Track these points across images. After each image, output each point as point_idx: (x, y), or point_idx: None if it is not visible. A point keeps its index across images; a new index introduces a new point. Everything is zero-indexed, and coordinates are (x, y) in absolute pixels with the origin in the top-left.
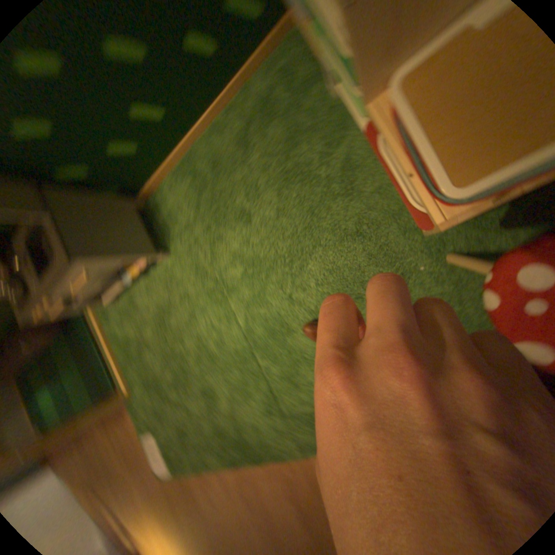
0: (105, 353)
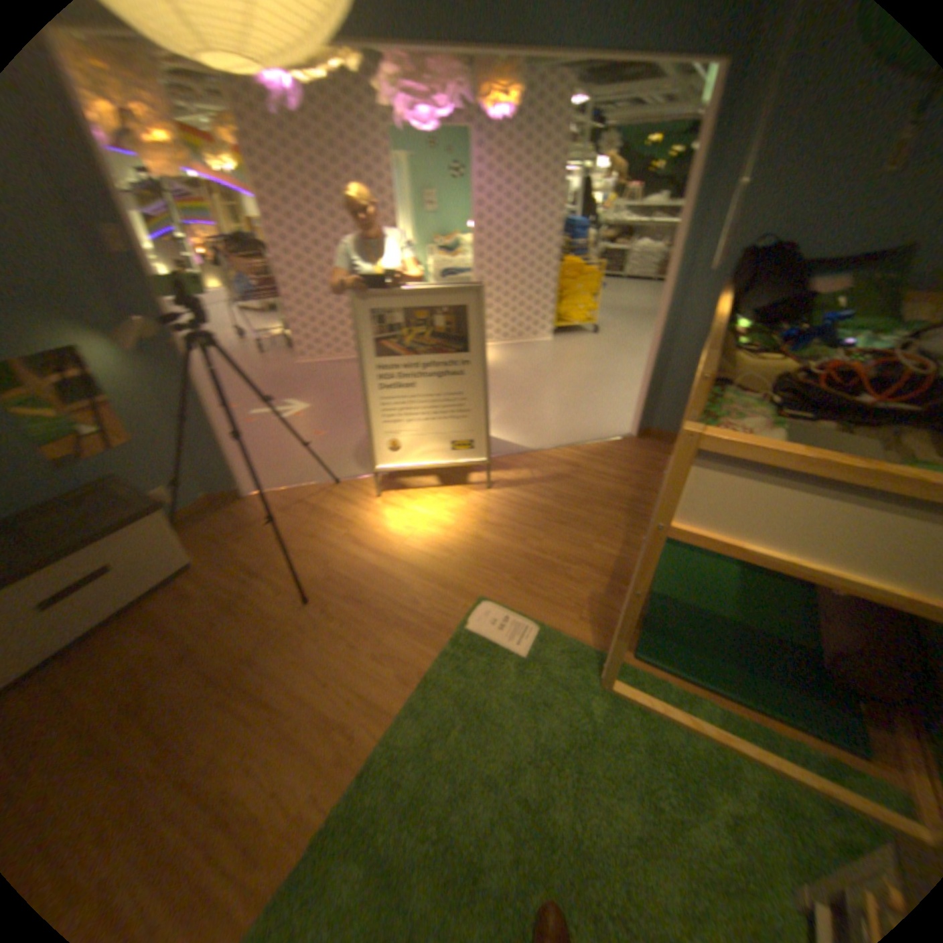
0: (698, 724)
